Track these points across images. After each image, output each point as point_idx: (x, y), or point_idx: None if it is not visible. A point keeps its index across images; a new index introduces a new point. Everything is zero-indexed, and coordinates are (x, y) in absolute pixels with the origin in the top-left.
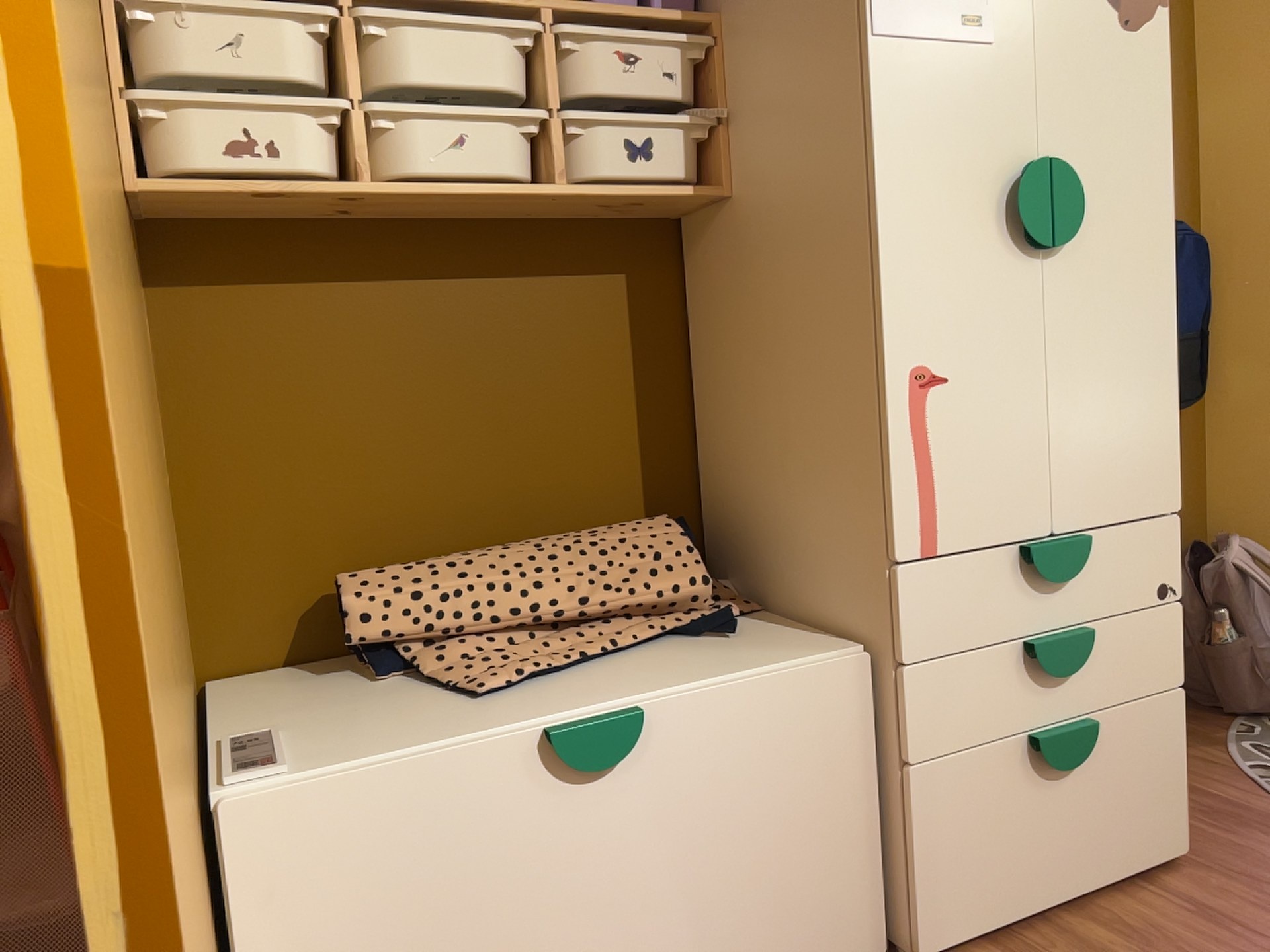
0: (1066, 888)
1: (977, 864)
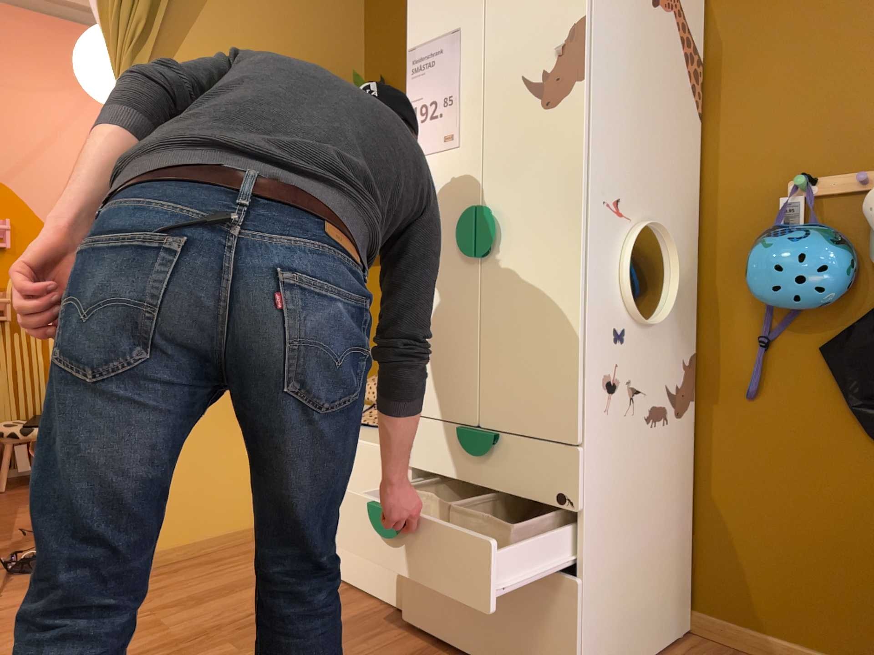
0: (478, 653)
1: (429, 593)
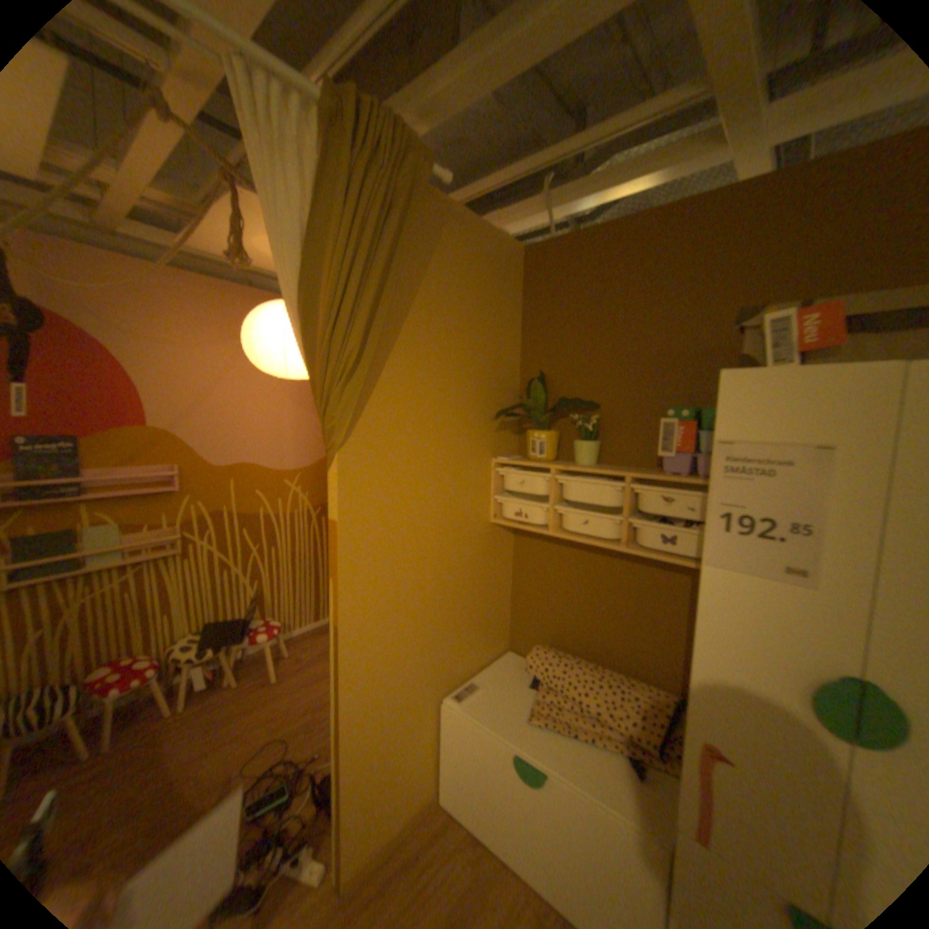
0: None
1: None
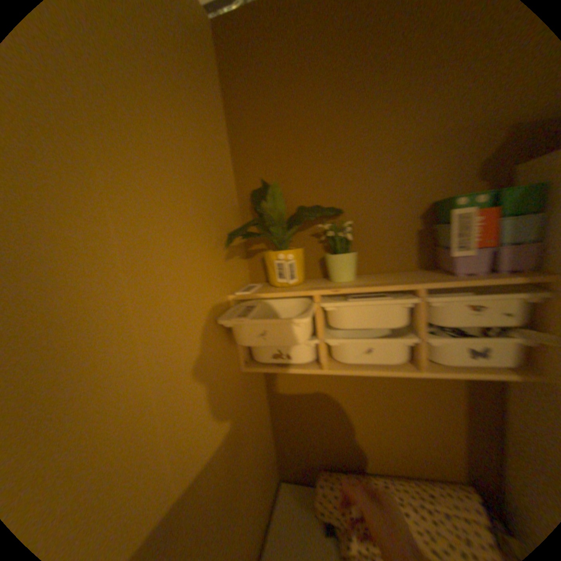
0: None
1: None
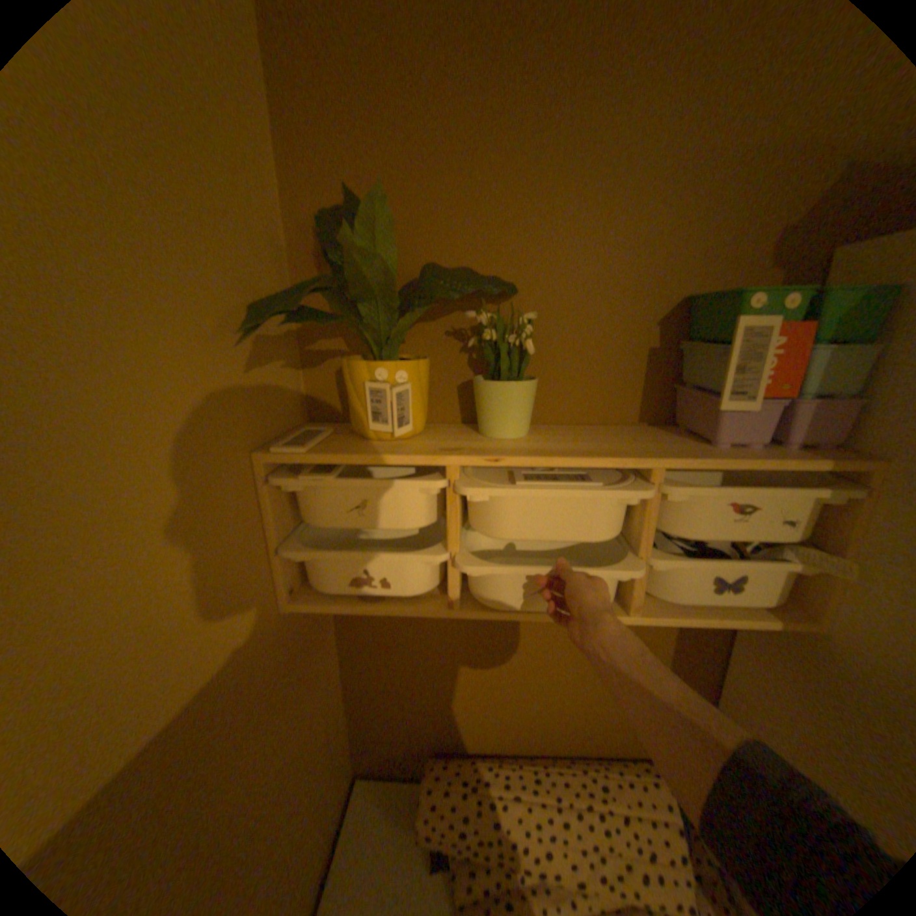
0: None
1: None
